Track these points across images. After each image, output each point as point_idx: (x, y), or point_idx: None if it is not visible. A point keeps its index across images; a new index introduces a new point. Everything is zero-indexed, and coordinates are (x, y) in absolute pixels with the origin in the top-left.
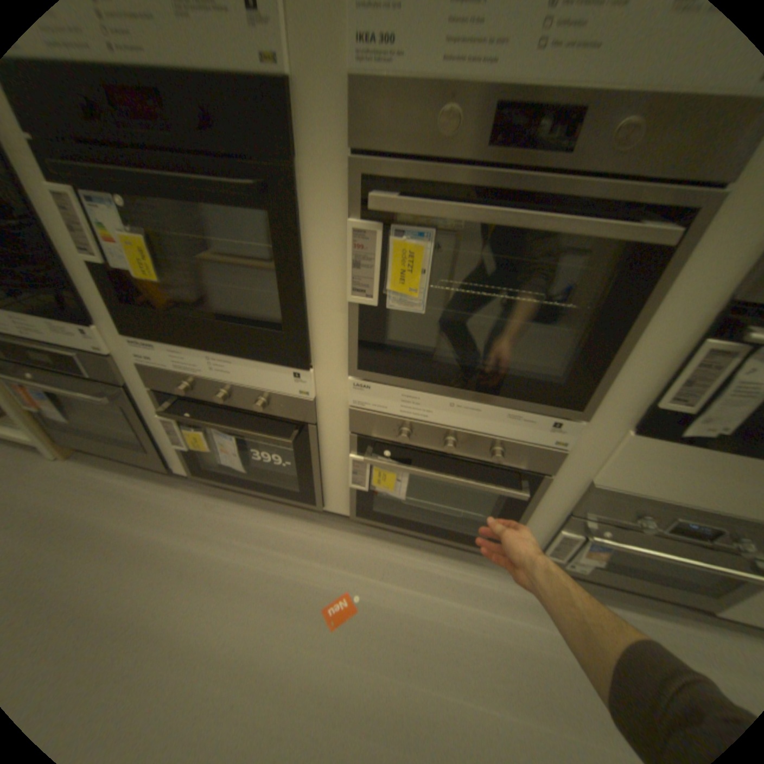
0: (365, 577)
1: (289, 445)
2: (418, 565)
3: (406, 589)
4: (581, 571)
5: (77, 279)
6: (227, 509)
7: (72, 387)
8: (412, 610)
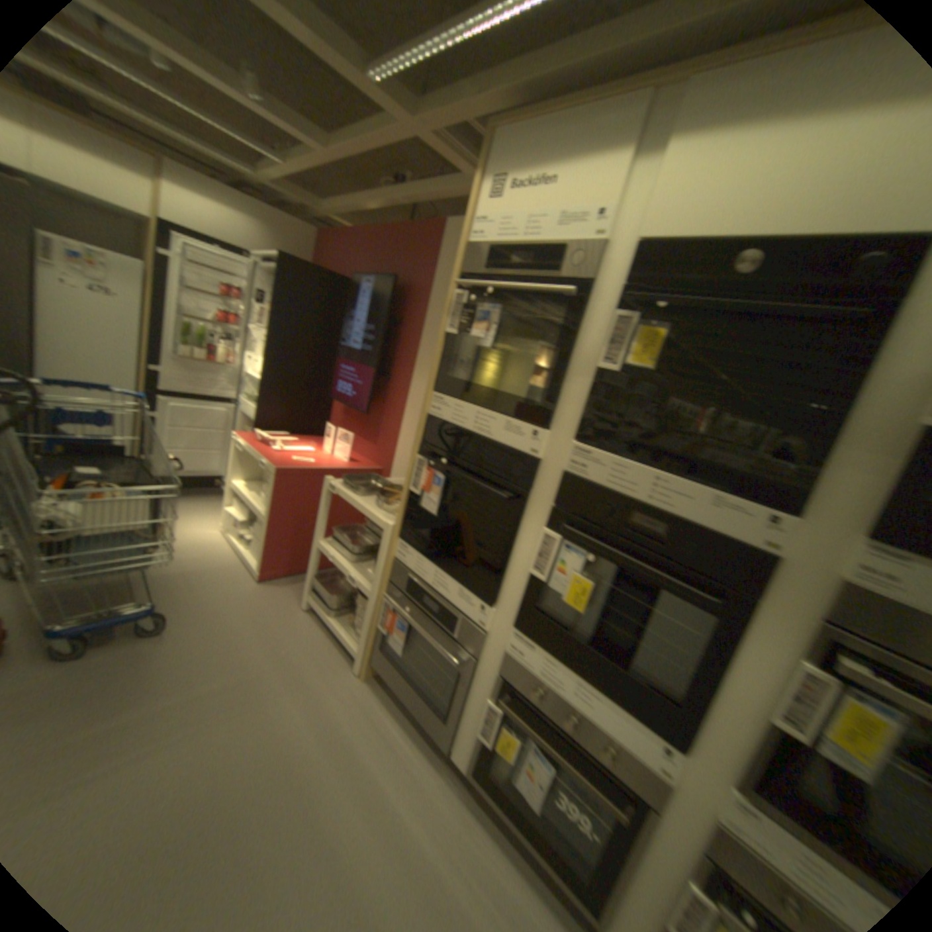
0: None
1: (621, 822)
2: None
3: None
4: None
5: (508, 575)
6: (483, 842)
7: (435, 637)
8: None
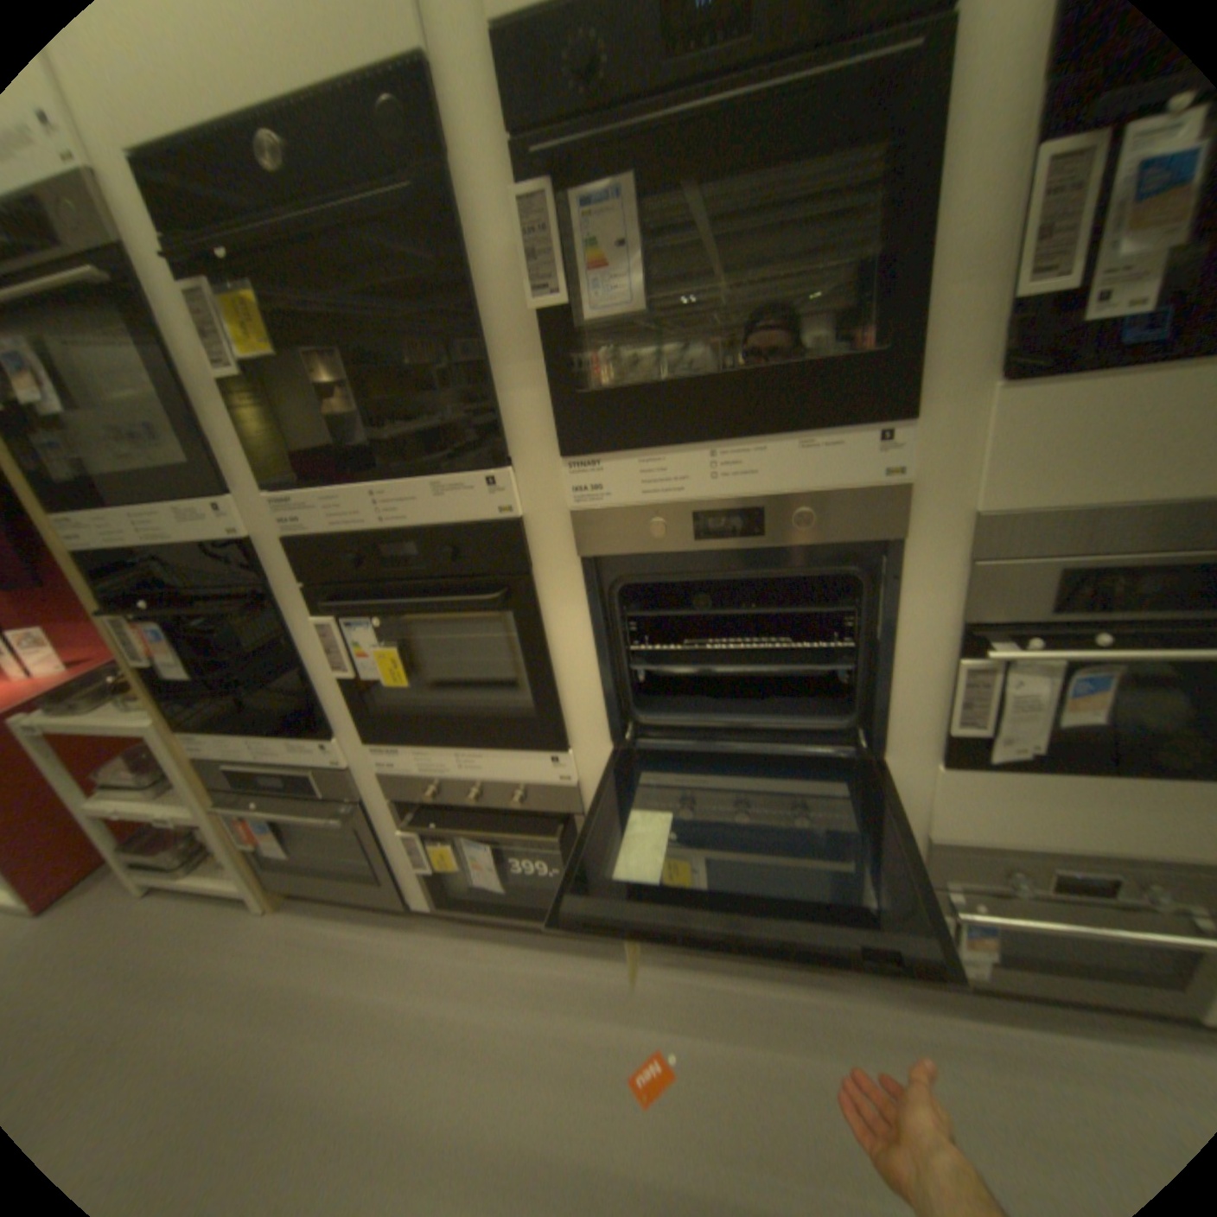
0: (678, 1028)
1: (554, 846)
2: (751, 1002)
3: (739, 1039)
4: (977, 977)
5: (321, 694)
6: (482, 953)
7: (300, 812)
8: (751, 1070)
